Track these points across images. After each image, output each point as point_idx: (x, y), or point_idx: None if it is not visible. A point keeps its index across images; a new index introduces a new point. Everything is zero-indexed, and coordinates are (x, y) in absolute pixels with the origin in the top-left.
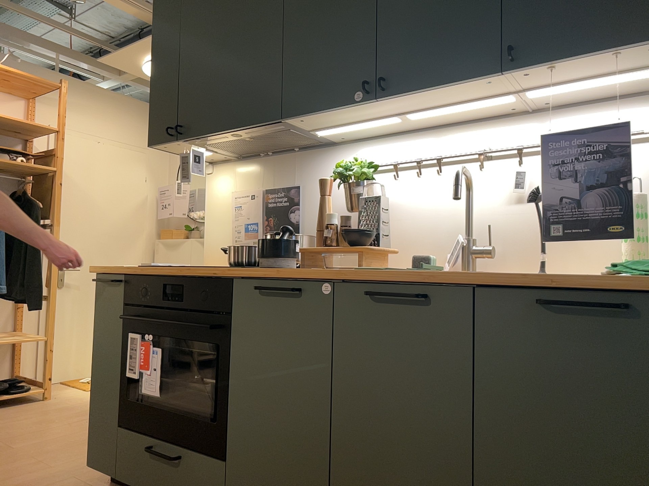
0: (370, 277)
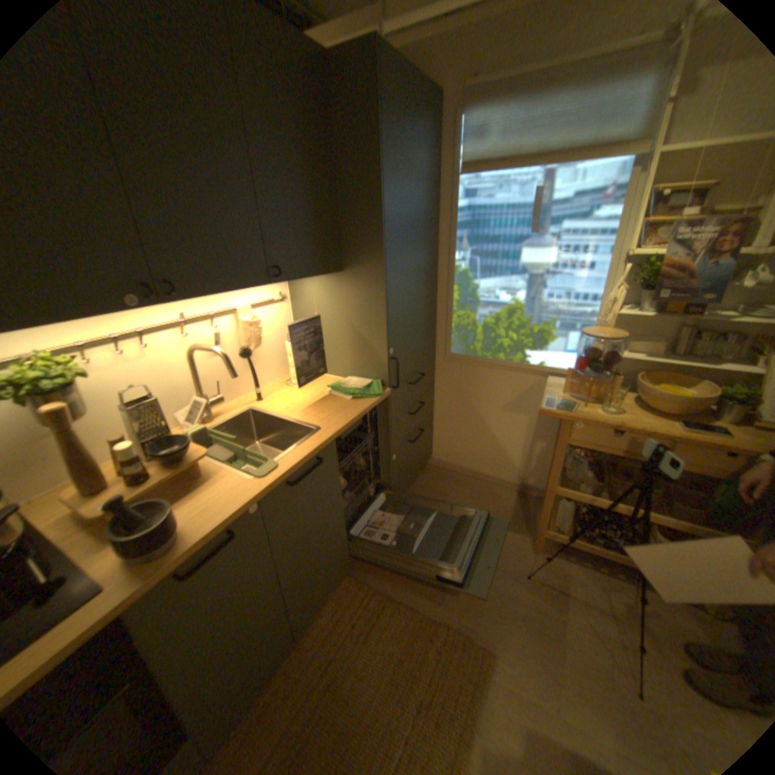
0: (288, 474)
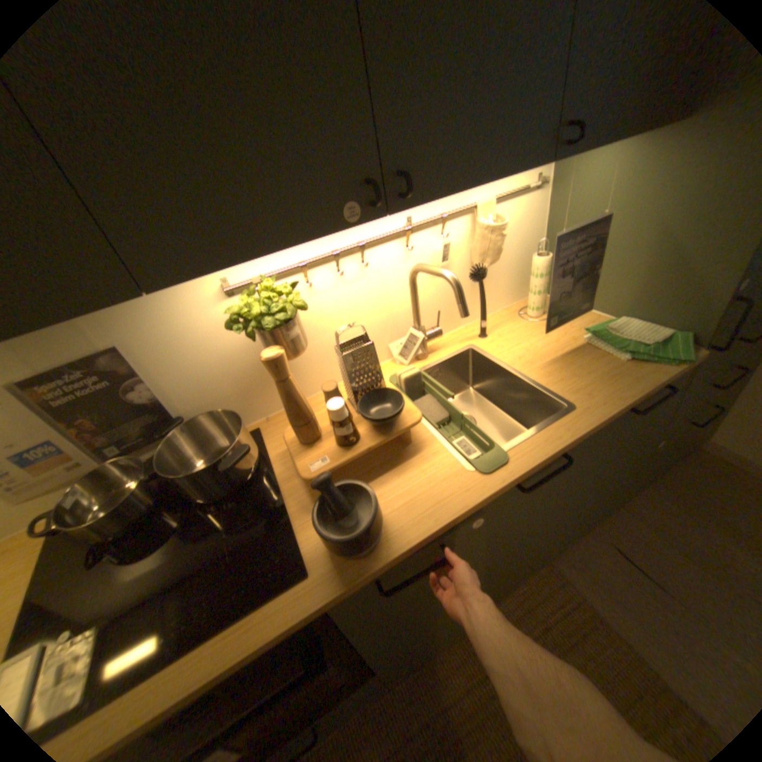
0: (524, 477)
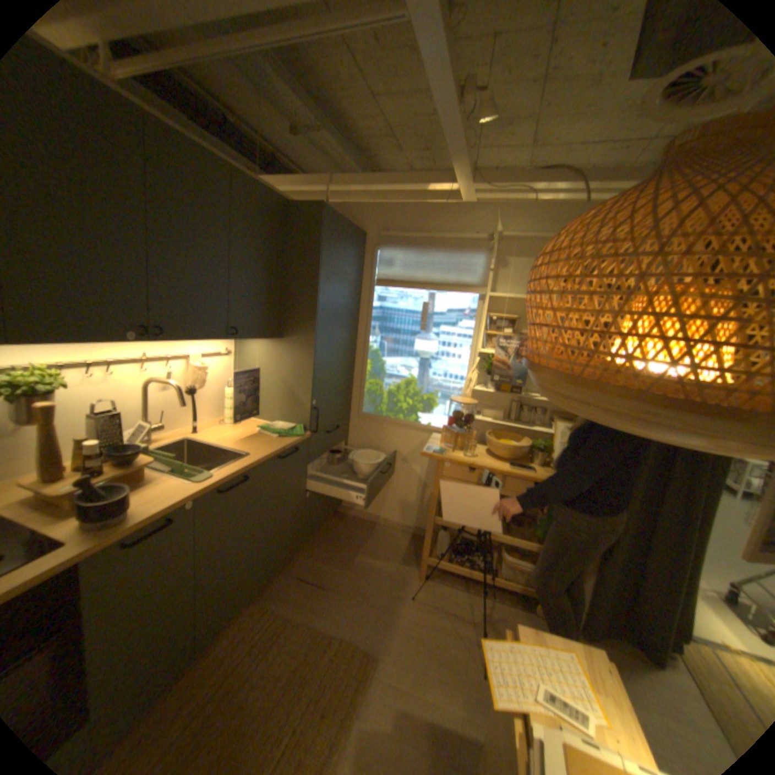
0: (221, 482)
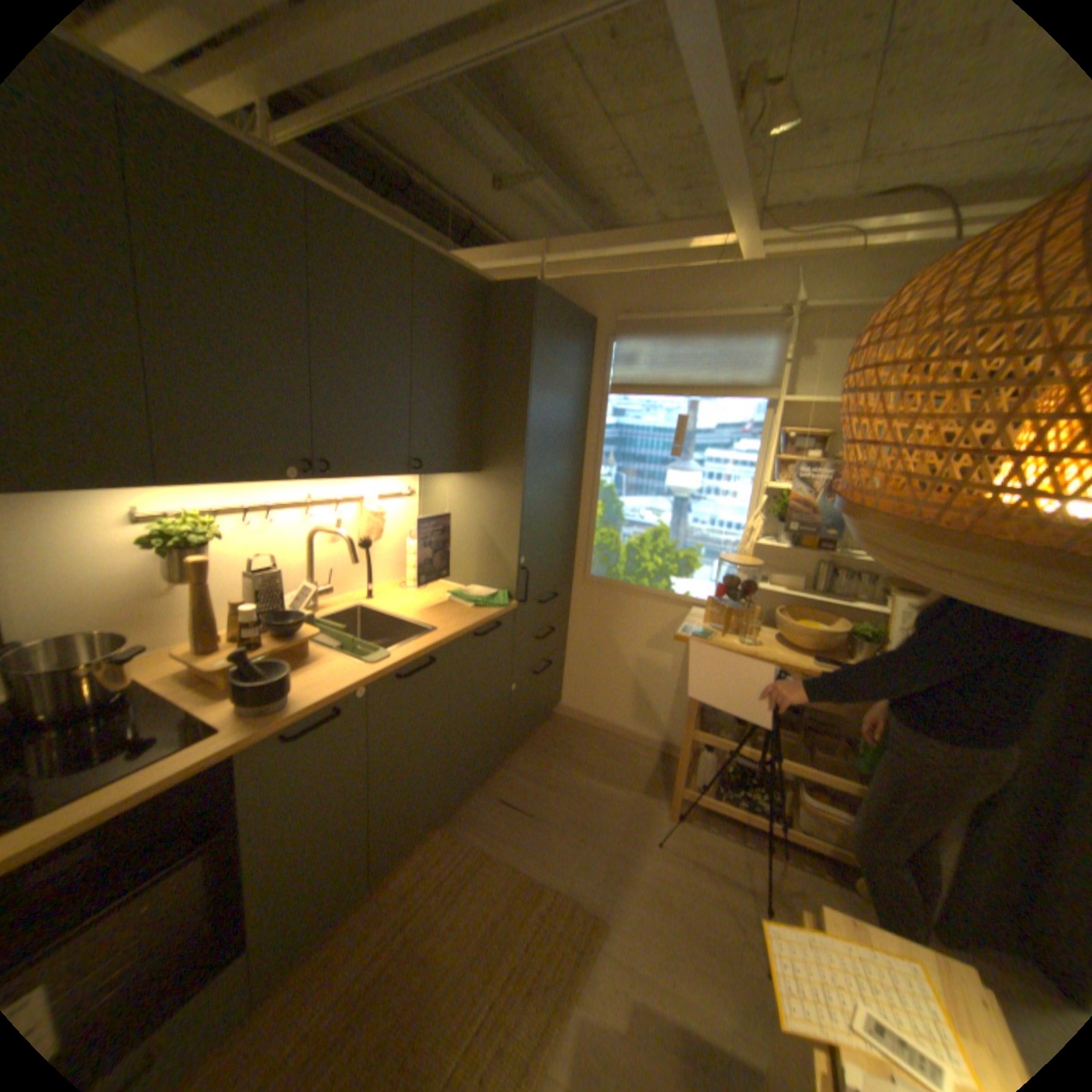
0: (400, 664)
